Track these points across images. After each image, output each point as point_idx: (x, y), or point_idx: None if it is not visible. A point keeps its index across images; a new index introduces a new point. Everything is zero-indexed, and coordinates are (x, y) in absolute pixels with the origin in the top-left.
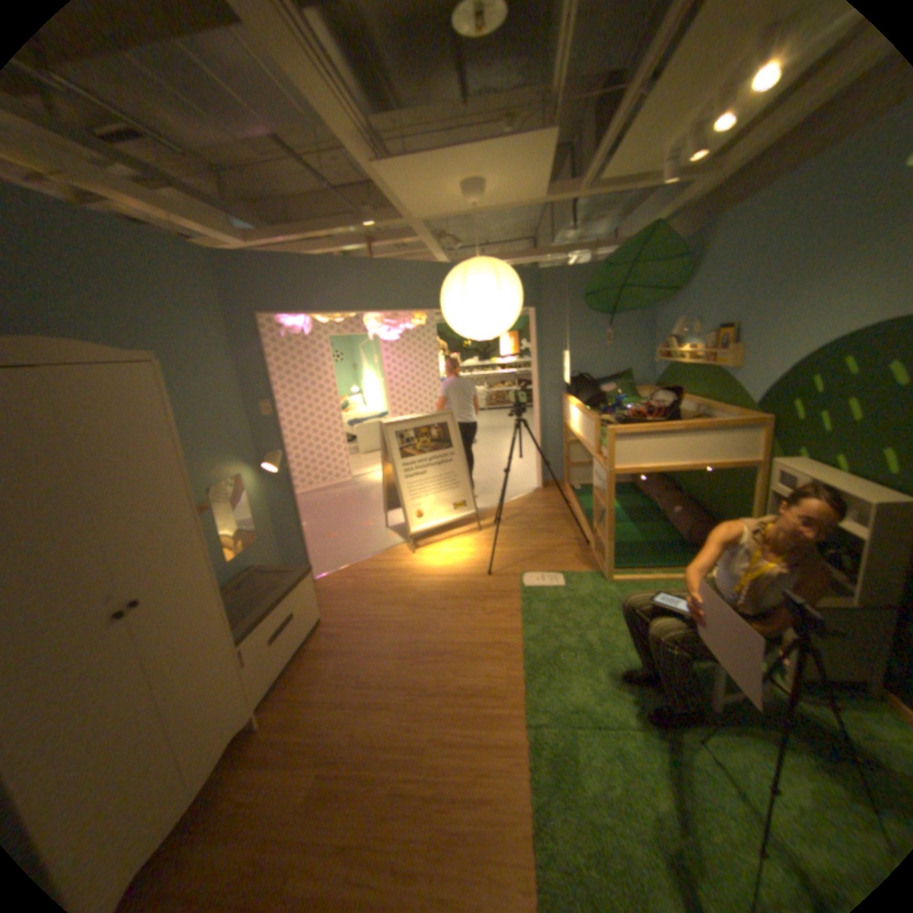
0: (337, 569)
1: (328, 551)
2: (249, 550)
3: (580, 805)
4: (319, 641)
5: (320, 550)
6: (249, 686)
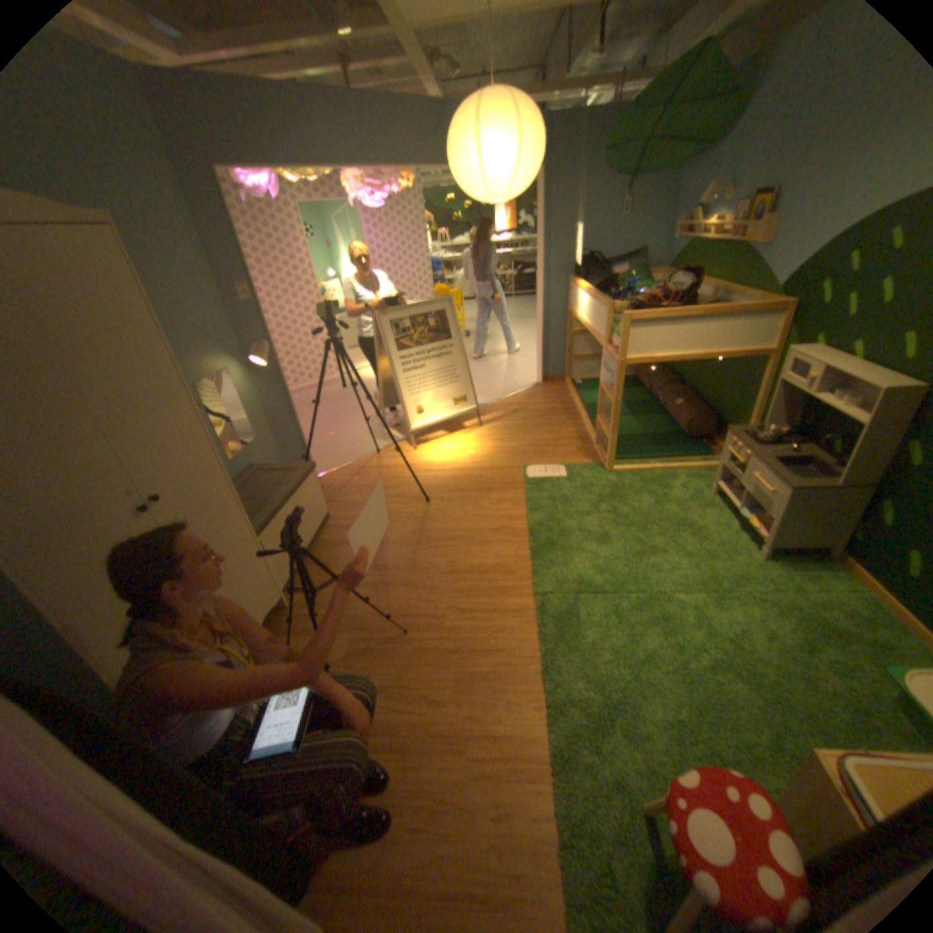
0: (340, 467)
1: (328, 451)
2: (250, 450)
3: (581, 648)
4: (333, 532)
5: (319, 449)
6: (275, 571)
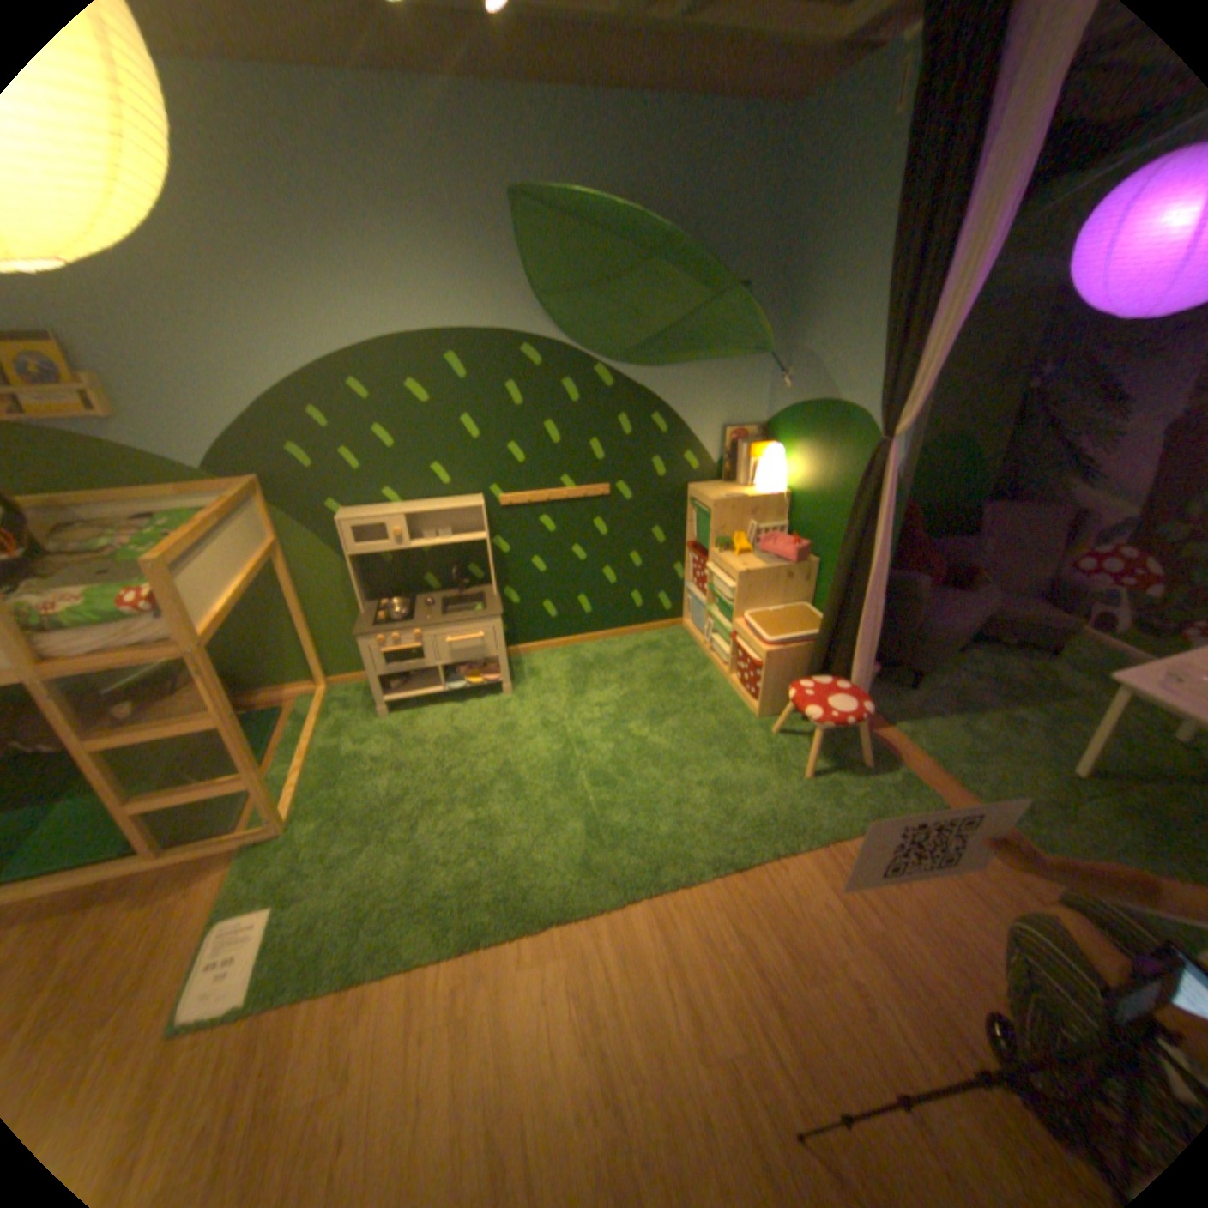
0: None
1: None
2: None
3: (685, 834)
4: None
5: None
6: None
